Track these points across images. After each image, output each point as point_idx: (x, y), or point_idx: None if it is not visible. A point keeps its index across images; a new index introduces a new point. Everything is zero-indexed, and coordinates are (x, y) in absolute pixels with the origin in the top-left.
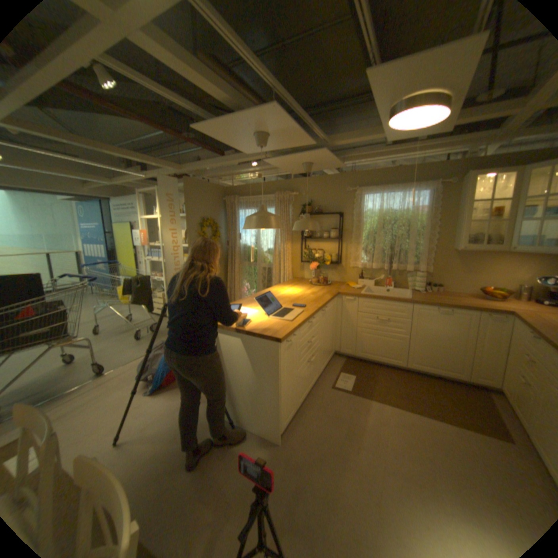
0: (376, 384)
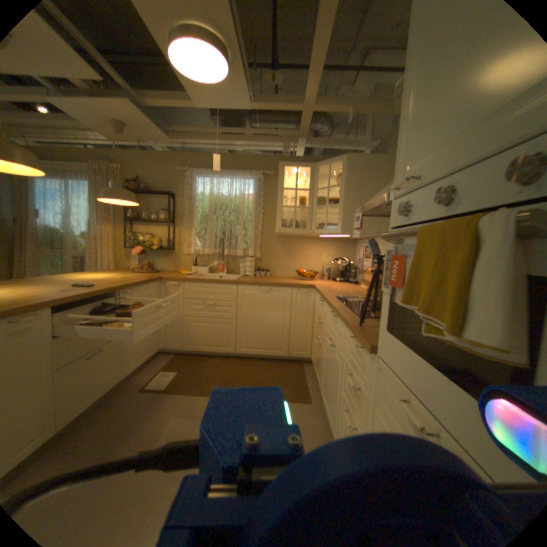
0: (197, 376)
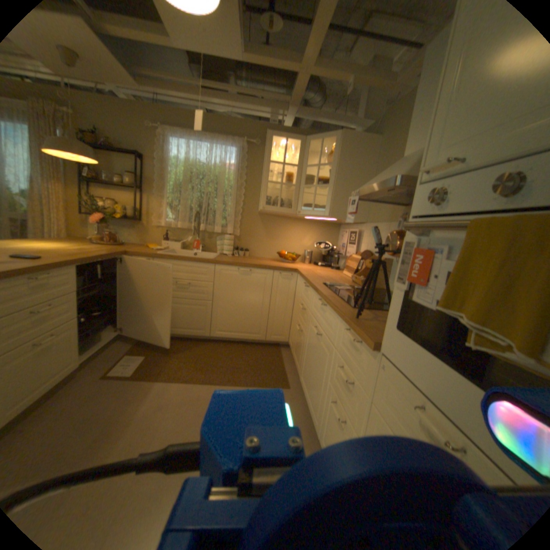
0: (169, 360)
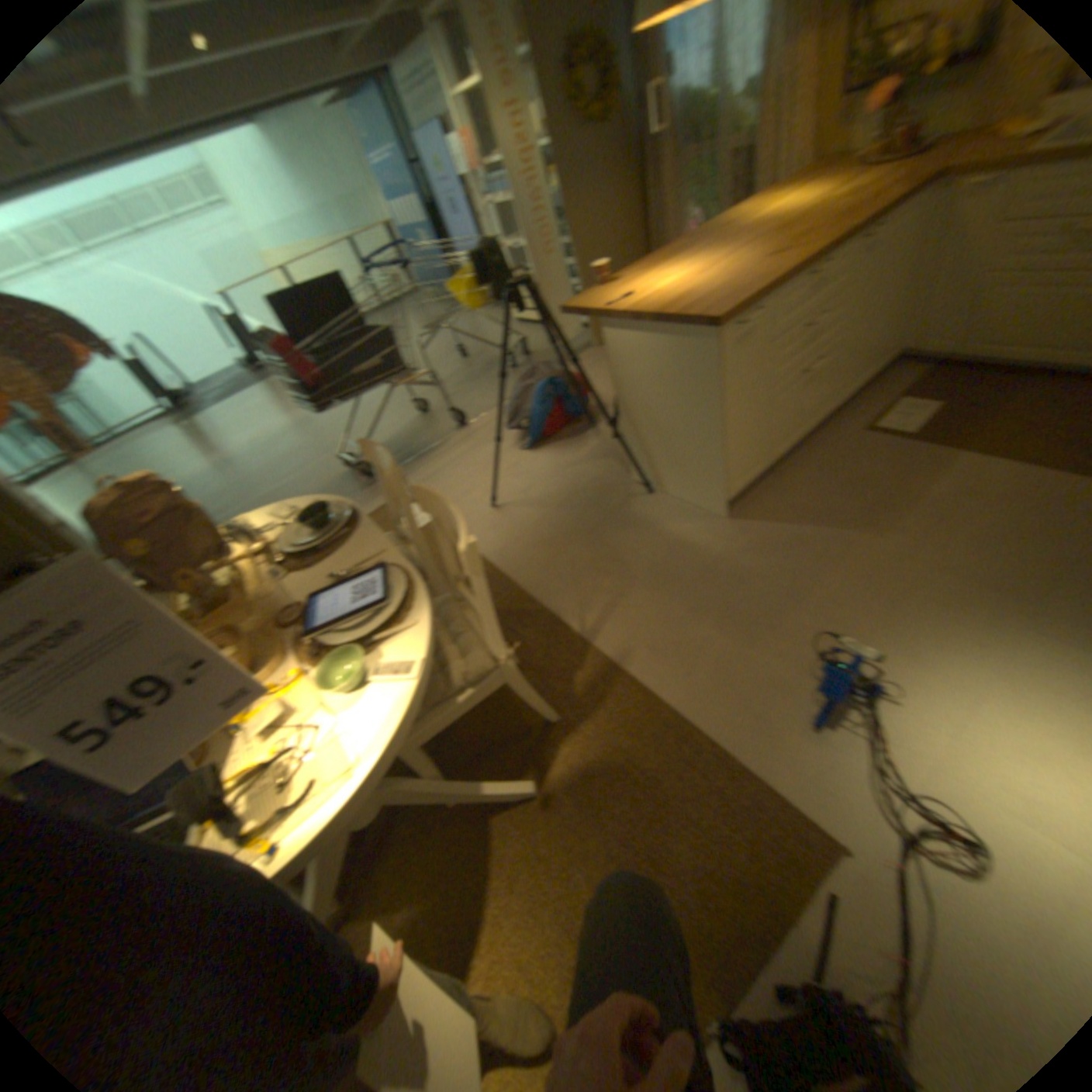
0: (994, 416)
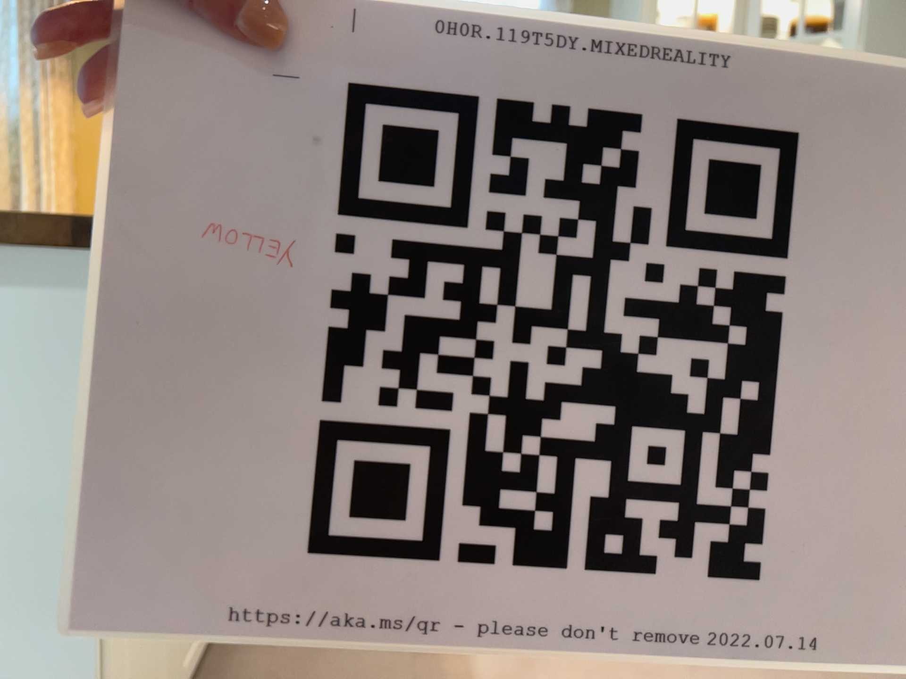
0: None
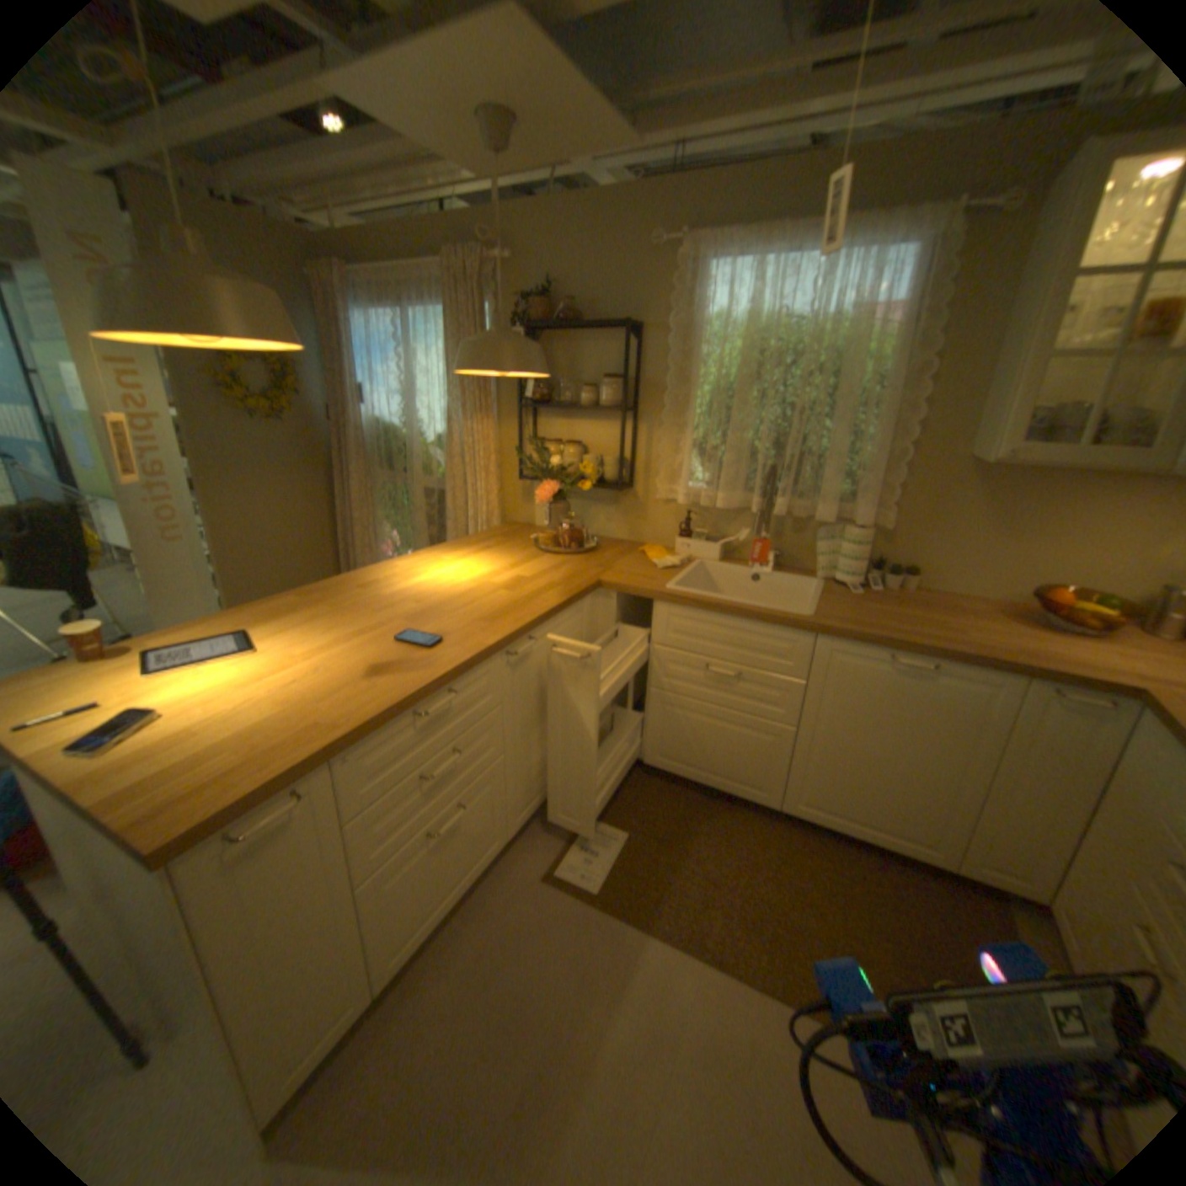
0: (680, 865)
